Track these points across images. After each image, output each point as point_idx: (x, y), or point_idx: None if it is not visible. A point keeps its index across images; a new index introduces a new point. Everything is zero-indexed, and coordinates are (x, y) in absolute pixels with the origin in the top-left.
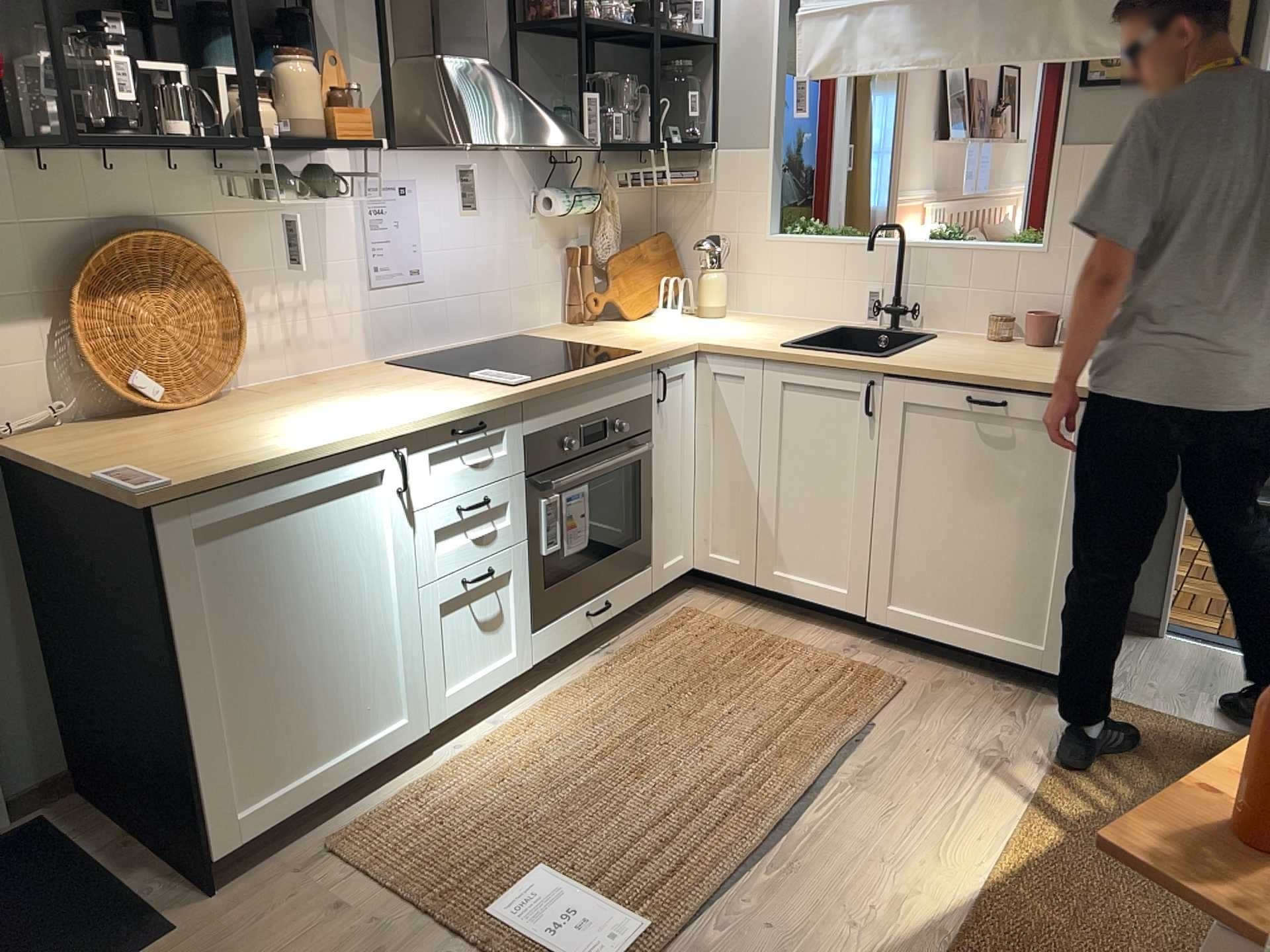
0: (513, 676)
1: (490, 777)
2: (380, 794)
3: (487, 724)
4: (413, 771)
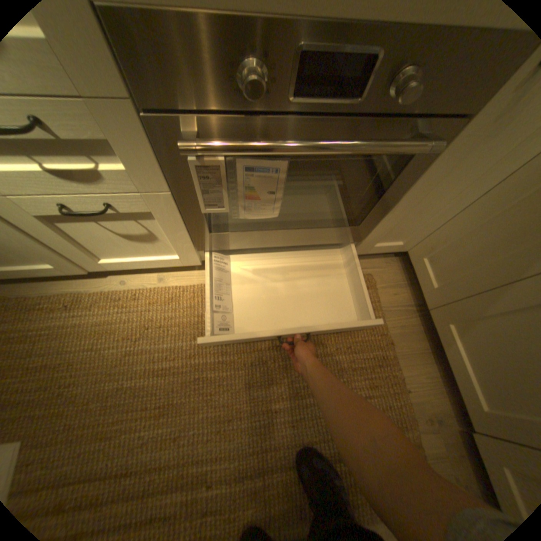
0: (176, 263)
1: (95, 327)
2: (49, 283)
3: (155, 274)
4: (82, 279)
